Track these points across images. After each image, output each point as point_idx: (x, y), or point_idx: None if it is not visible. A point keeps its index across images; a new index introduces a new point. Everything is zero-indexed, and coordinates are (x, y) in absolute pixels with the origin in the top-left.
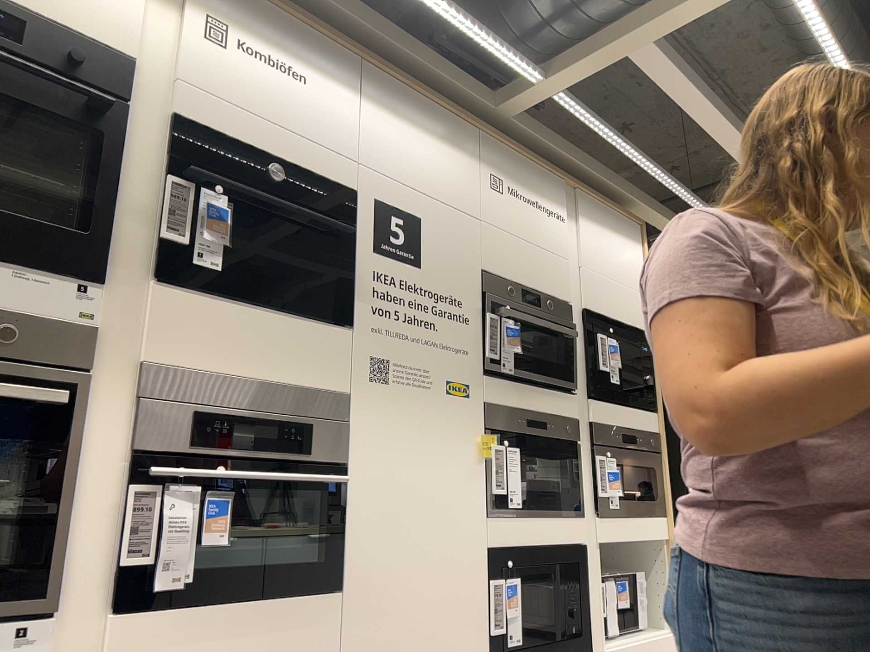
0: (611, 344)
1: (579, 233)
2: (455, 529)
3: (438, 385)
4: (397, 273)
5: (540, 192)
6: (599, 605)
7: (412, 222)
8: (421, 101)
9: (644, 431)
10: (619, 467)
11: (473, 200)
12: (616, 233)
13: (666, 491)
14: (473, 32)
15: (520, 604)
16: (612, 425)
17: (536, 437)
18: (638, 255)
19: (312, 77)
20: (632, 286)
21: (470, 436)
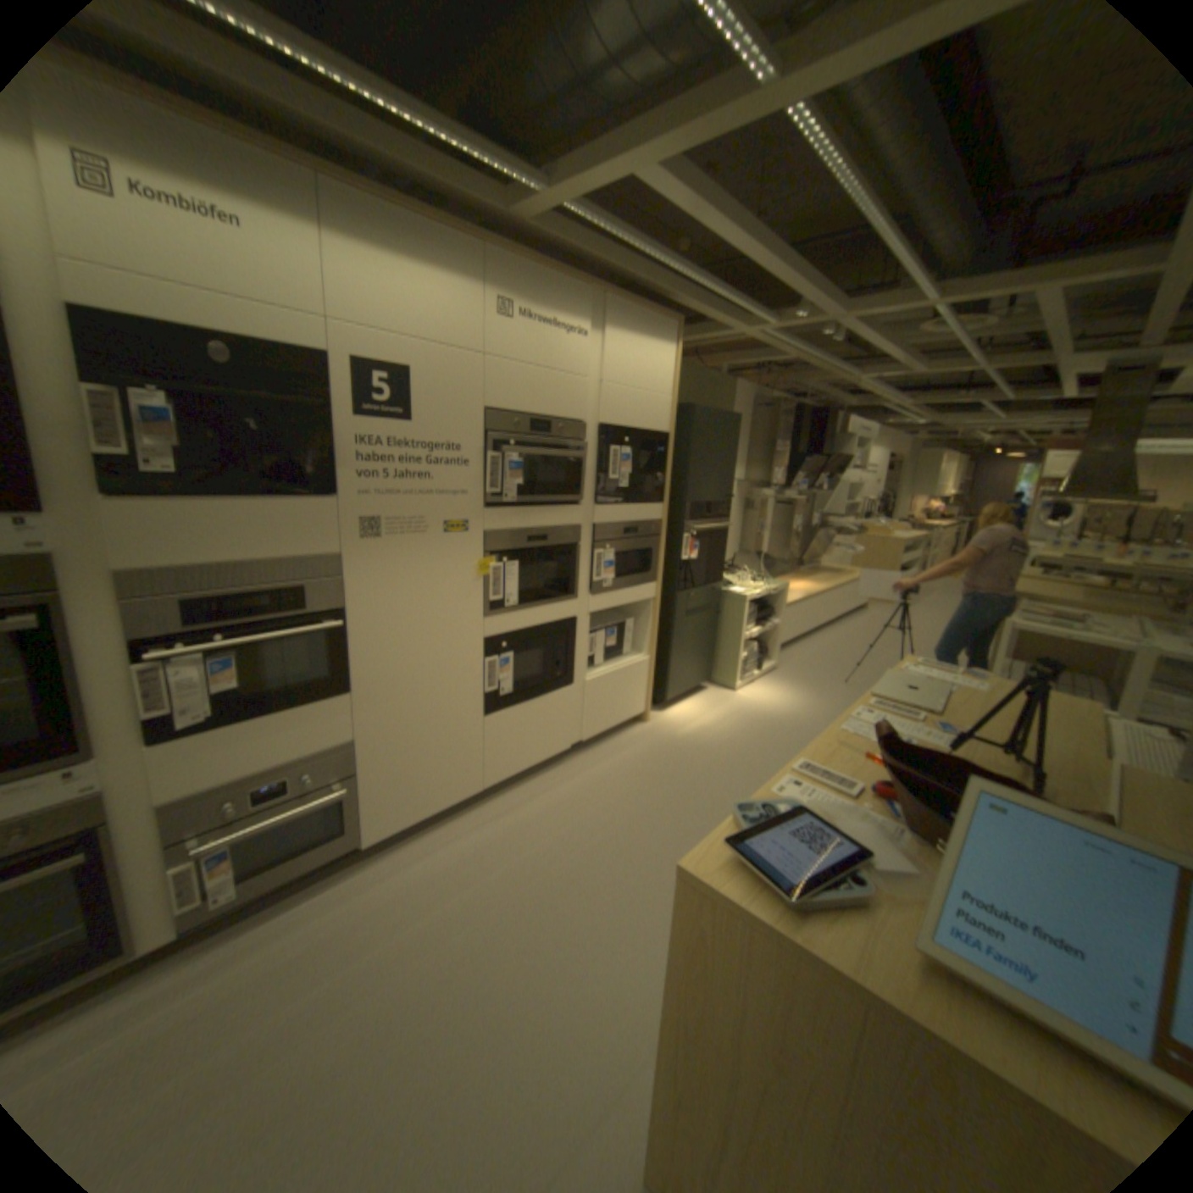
0: (623, 455)
1: (603, 346)
2: (452, 632)
3: (433, 528)
4: (383, 434)
5: (560, 308)
6: (583, 653)
7: (397, 377)
8: (404, 221)
9: (646, 522)
10: (614, 557)
11: (473, 335)
12: (647, 338)
13: (658, 565)
14: (448, 135)
15: (510, 669)
16: (613, 524)
17: (537, 547)
18: (671, 357)
19: (245, 218)
20: (657, 392)
21: (467, 563)
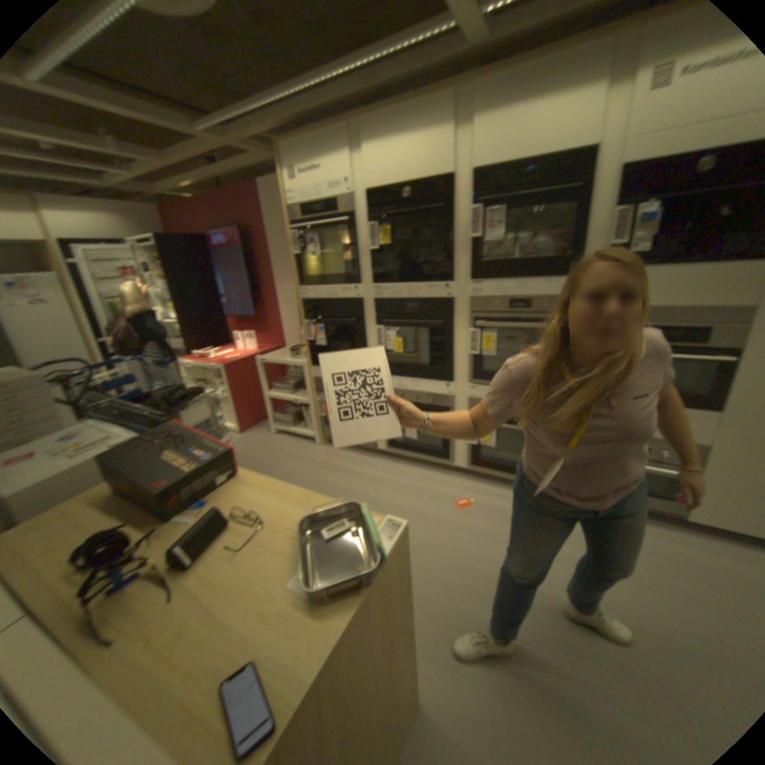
0: None
1: None
2: None
3: None
4: None
5: None
6: None
7: None
8: None
9: None
10: None
11: None
12: None
13: None
14: None
15: None
16: None
17: None
18: None
19: None
20: None
21: None
